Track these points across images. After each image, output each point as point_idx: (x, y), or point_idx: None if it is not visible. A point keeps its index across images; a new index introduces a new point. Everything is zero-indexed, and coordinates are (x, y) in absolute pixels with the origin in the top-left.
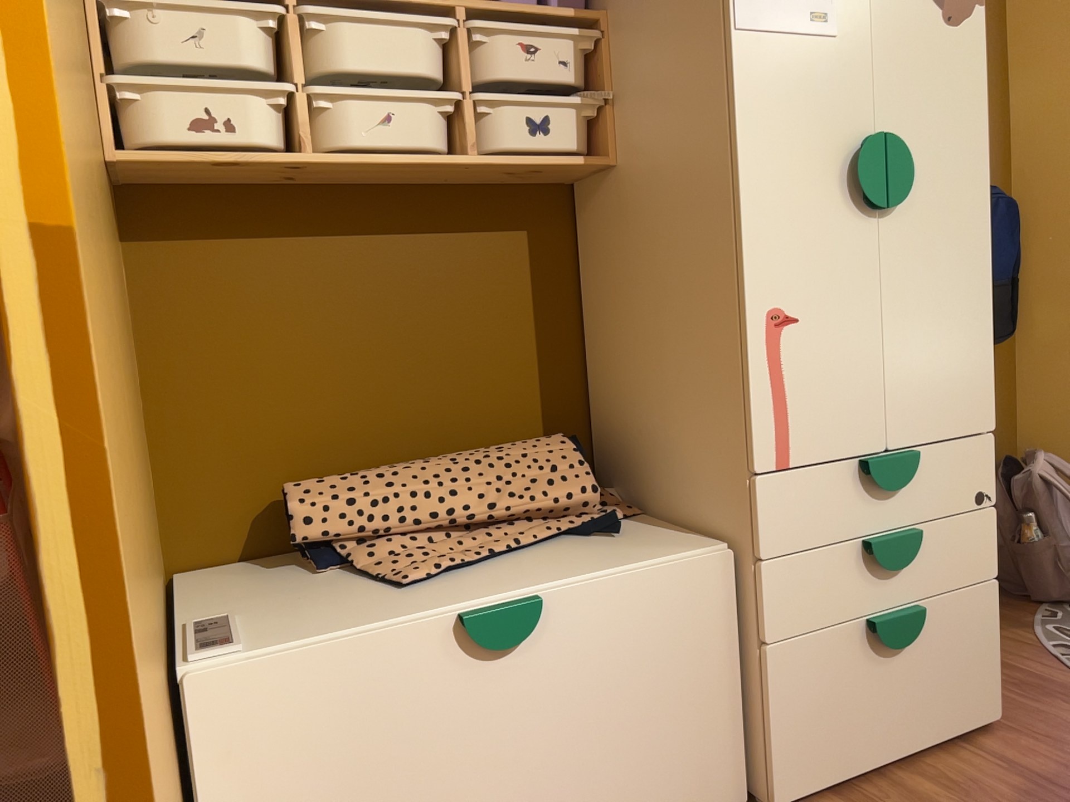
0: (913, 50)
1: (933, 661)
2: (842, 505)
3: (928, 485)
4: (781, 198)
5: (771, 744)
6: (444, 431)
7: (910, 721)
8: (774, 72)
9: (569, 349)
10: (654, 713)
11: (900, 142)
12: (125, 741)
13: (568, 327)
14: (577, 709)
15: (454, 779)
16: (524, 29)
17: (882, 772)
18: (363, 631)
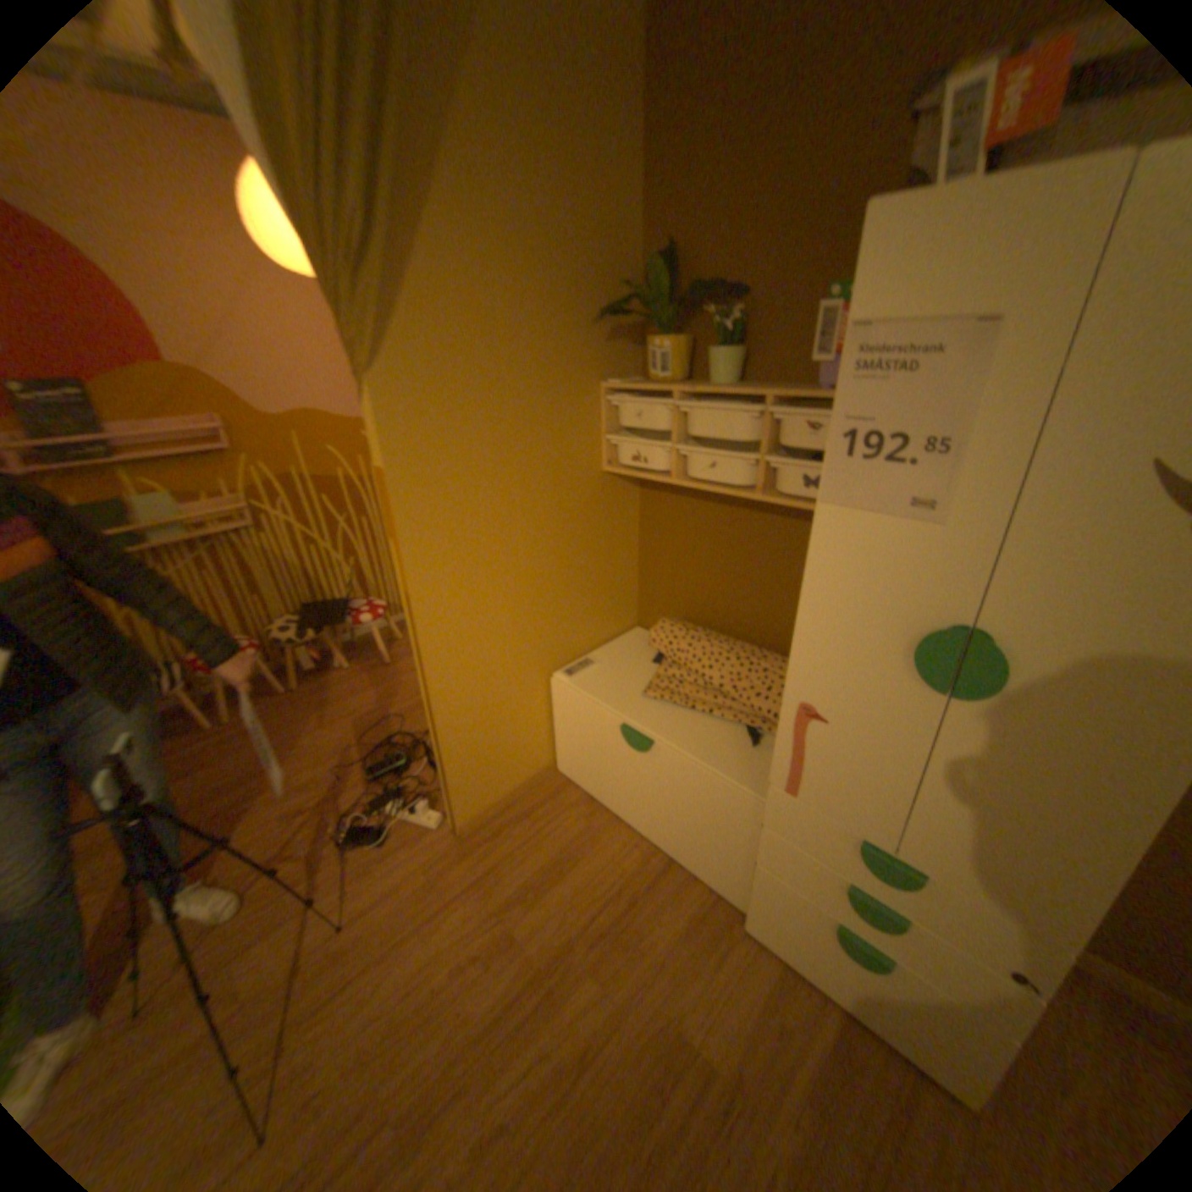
0: (1088, 557)
1: (901, 1005)
2: (837, 850)
3: (940, 912)
4: (832, 636)
5: (751, 904)
6: (757, 628)
7: (862, 1004)
8: (852, 540)
9: None
10: (701, 830)
11: (990, 647)
12: (430, 697)
13: None
14: (665, 794)
15: (617, 773)
16: (805, 414)
17: (828, 999)
18: (599, 701)
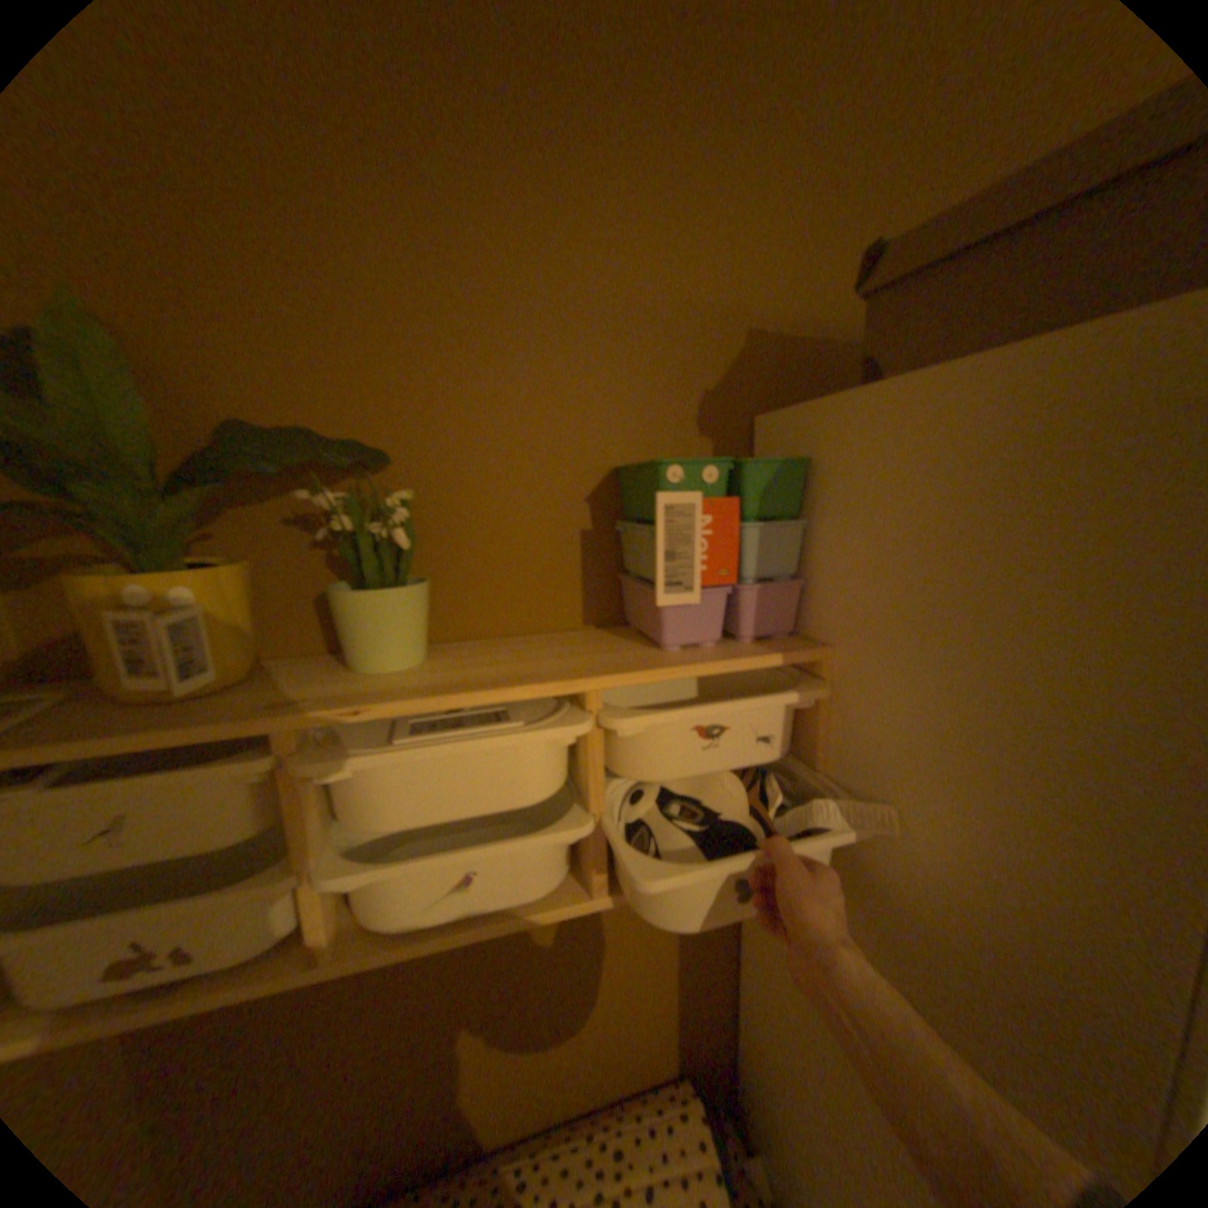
0: None
1: None
2: None
3: None
4: None
5: None
6: (551, 1088)
7: None
8: None
9: (716, 967)
10: None
11: None
12: None
13: (716, 945)
14: None
15: None
16: (696, 712)
17: None
18: None
